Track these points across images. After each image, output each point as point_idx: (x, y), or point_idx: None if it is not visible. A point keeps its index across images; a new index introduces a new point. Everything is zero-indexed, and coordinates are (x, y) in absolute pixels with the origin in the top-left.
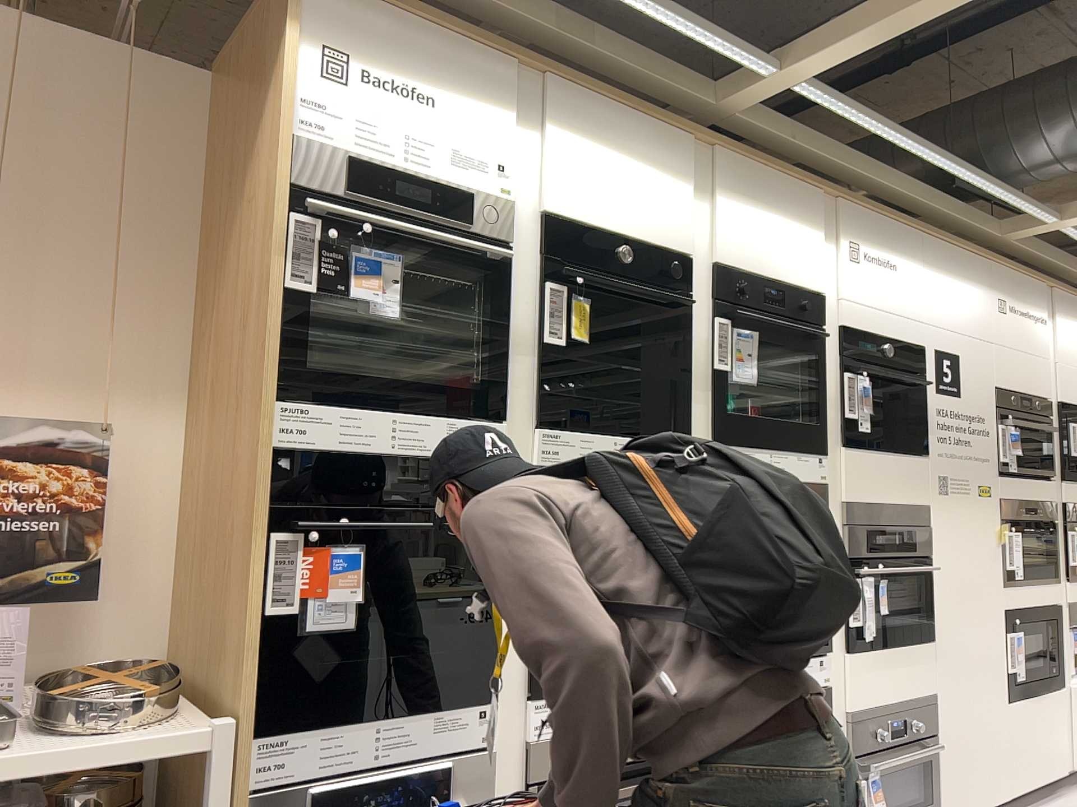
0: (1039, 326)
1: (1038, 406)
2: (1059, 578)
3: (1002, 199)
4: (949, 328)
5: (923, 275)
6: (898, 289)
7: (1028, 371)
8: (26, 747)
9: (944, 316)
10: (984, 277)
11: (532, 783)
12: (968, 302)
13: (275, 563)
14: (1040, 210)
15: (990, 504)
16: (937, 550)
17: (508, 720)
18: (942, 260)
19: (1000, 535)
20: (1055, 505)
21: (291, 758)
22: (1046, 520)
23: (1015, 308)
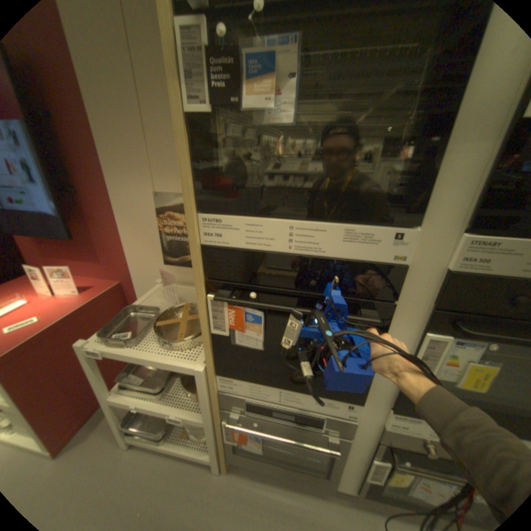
0: None
1: None
2: None
3: None
4: None
5: None
6: None
7: None
8: (137, 351)
9: None
10: None
11: (384, 447)
12: None
13: (212, 312)
14: None
15: None
16: None
17: (374, 414)
18: None
19: None
20: None
21: (236, 388)
22: None
23: None
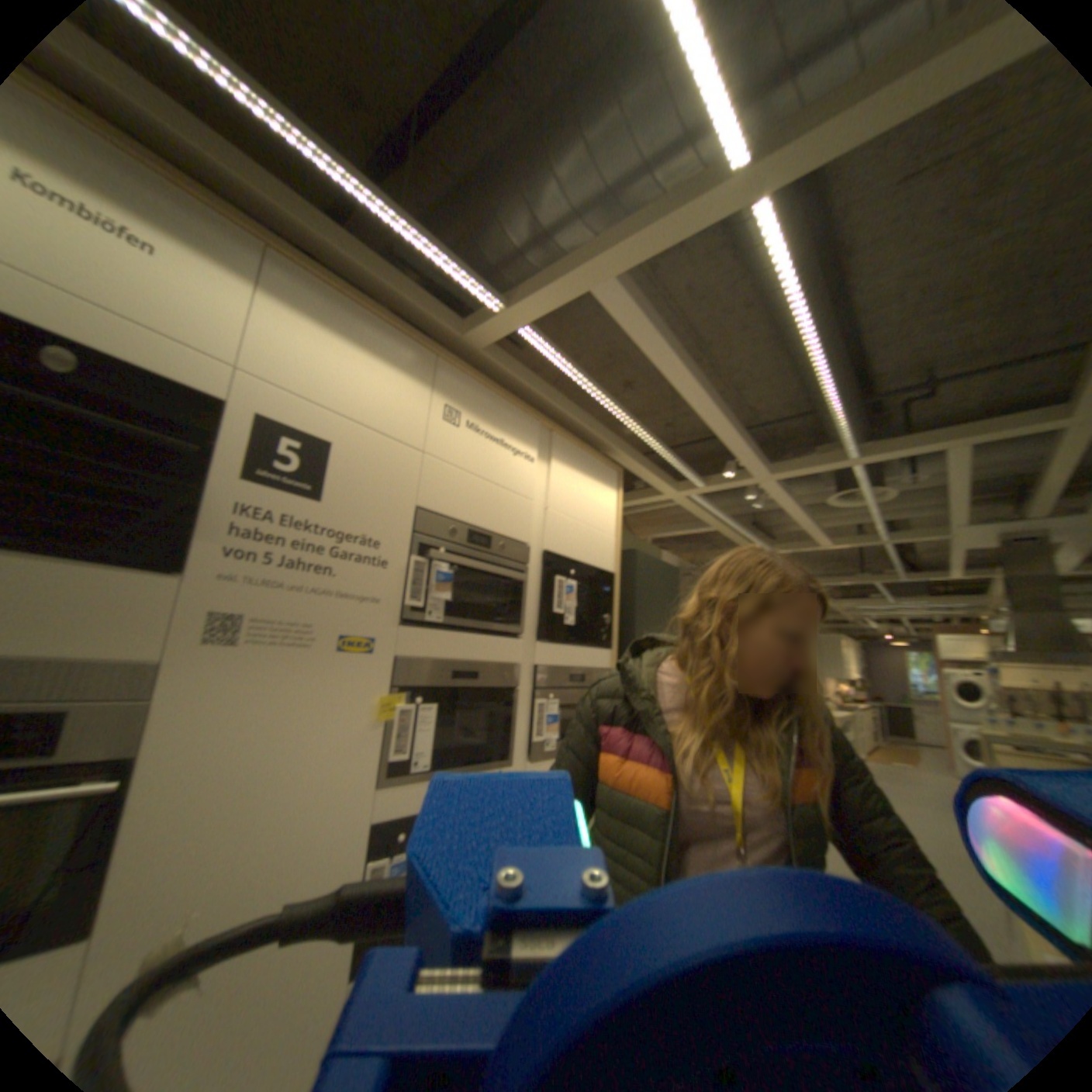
0: (523, 462)
1: (504, 547)
2: (518, 759)
3: (398, 229)
4: (313, 400)
5: (256, 304)
6: (151, 286)
7: (492, 505)
8: None
9: (304, 380)
10: (422, 369)
11: None
12: (376, 385)
13: None
14: (468, 273)
15: (368, 666)
16: (161, 749)
17: None
18: (319, 307)
19: (392, 711)
20: (521, 669)
21: None
22: (502, 688)
23: (482, 429)
